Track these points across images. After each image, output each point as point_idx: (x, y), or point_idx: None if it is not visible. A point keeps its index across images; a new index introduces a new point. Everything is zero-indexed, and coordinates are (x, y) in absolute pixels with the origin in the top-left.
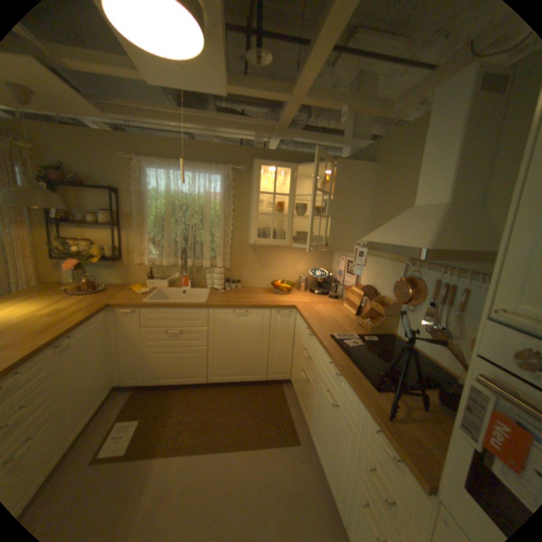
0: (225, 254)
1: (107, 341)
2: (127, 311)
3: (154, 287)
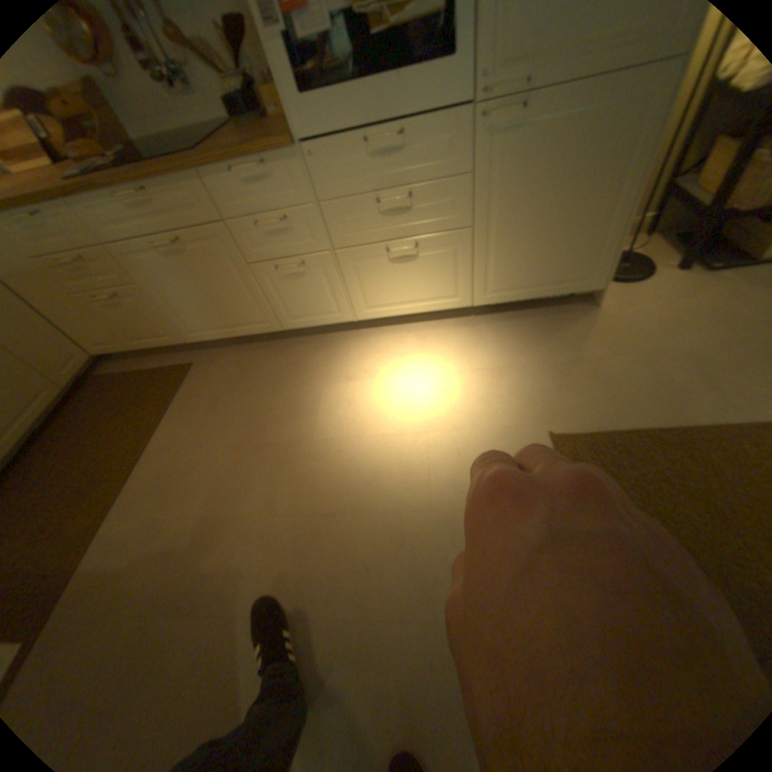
0: None
1: None
2: None
3: None
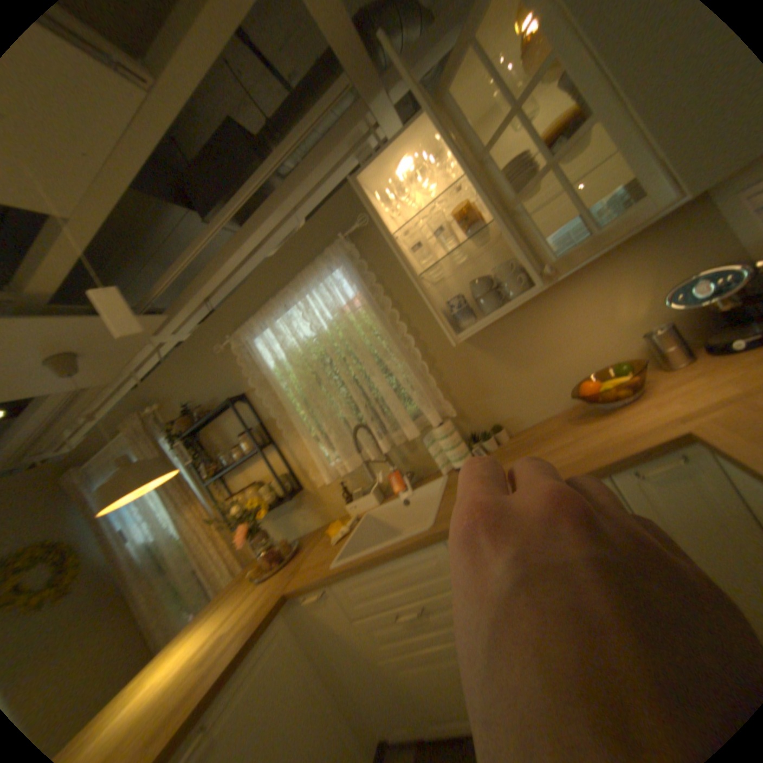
0: (437, 391)
1: (322, 658)
2: (314, 597)
3: (362, 513)
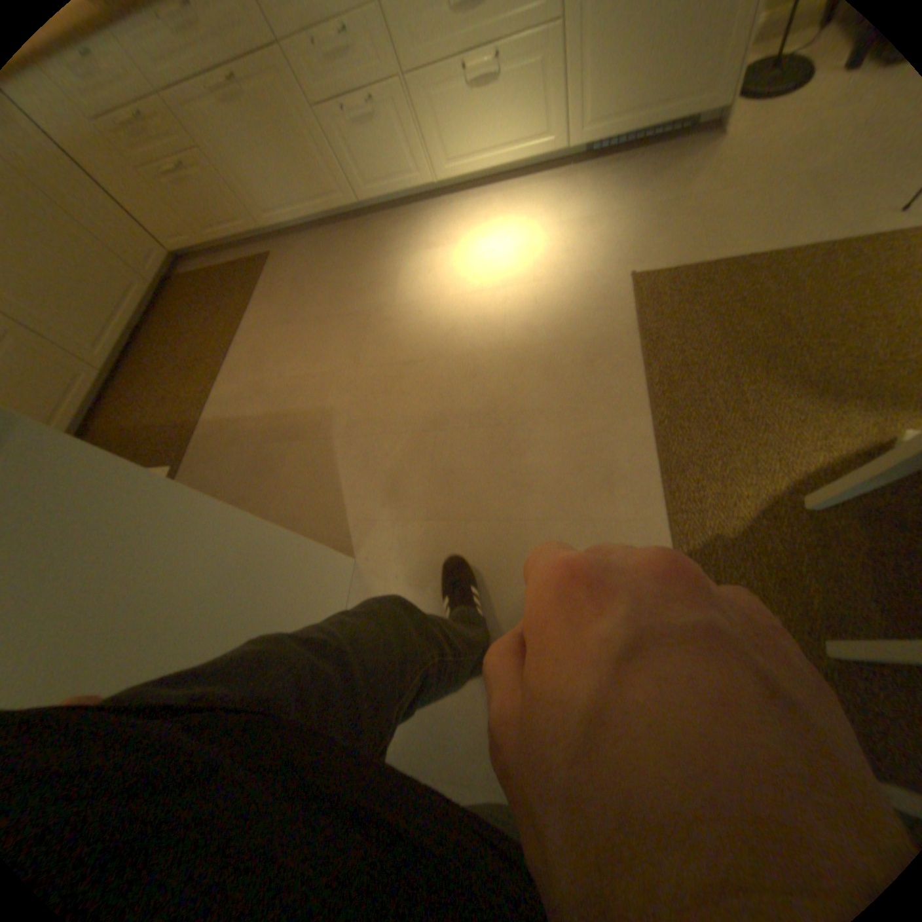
0: None
1: None
2: None
3: None
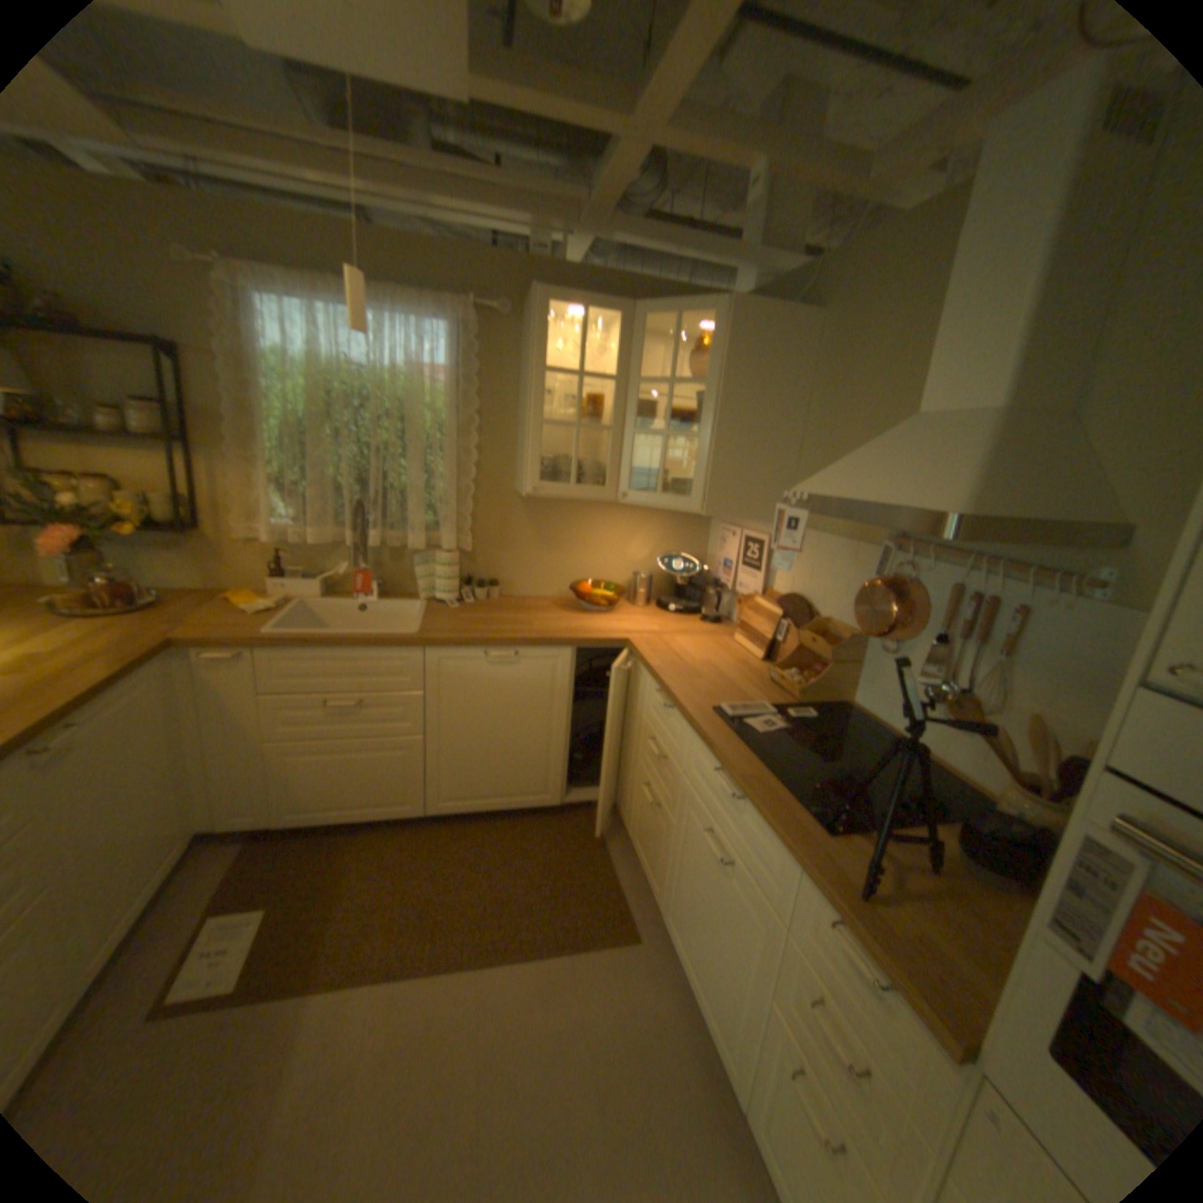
0: (461, 520)
1: (176, 730)
2: (223, 657)
3: (288, 598)
